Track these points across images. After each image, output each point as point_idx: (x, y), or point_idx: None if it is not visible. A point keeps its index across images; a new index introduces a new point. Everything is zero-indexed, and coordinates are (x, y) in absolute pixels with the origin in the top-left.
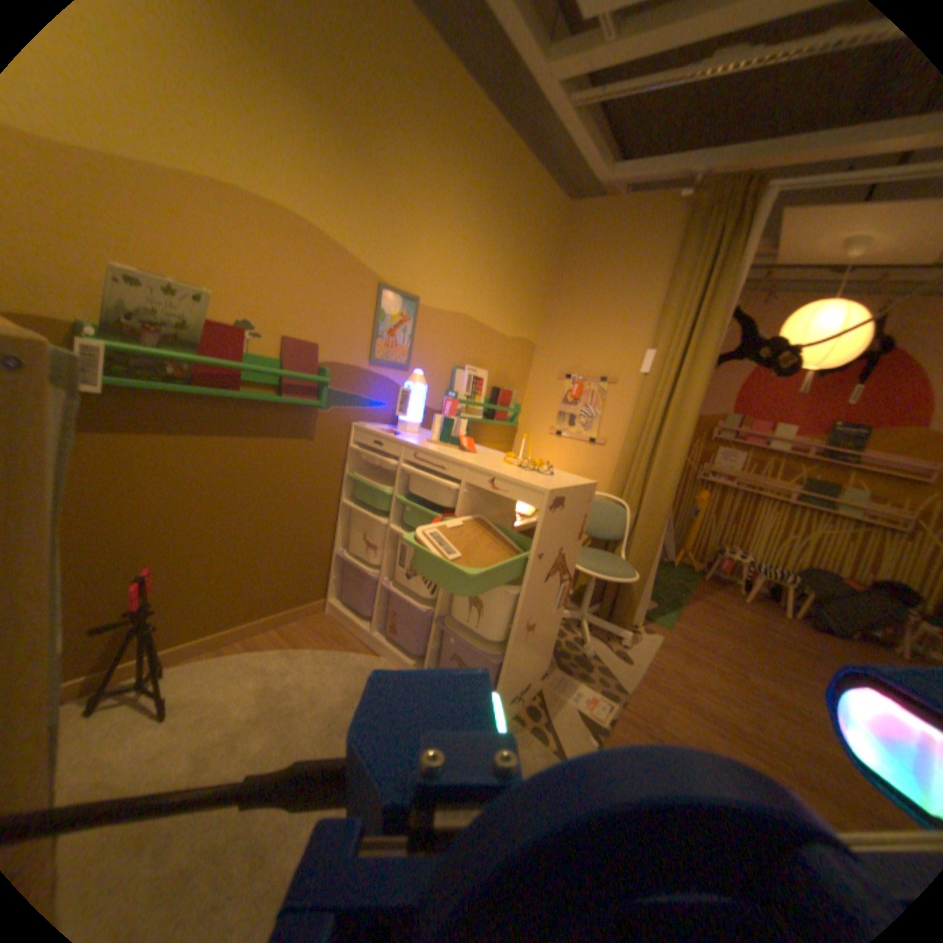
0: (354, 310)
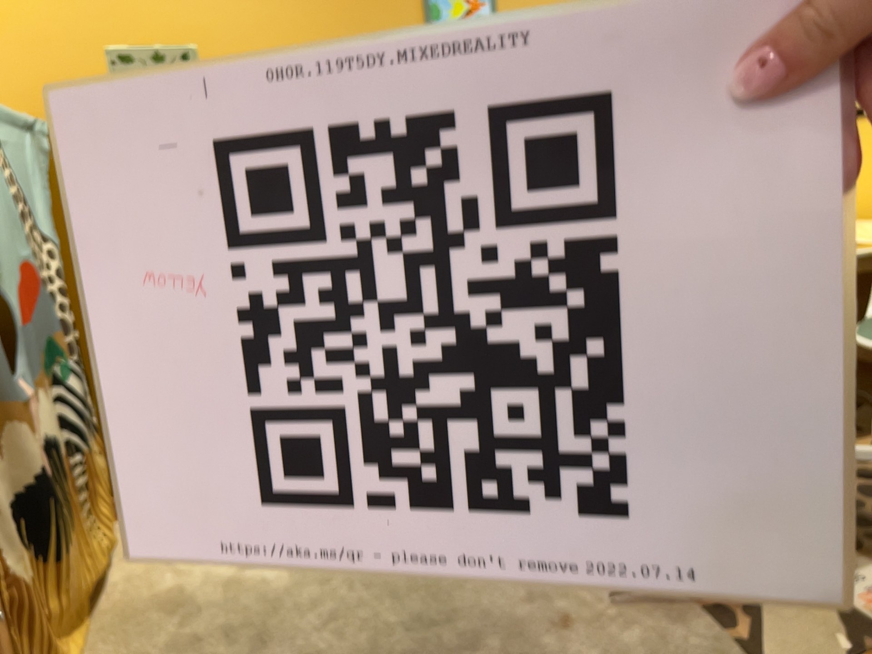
0: (389, 16)
